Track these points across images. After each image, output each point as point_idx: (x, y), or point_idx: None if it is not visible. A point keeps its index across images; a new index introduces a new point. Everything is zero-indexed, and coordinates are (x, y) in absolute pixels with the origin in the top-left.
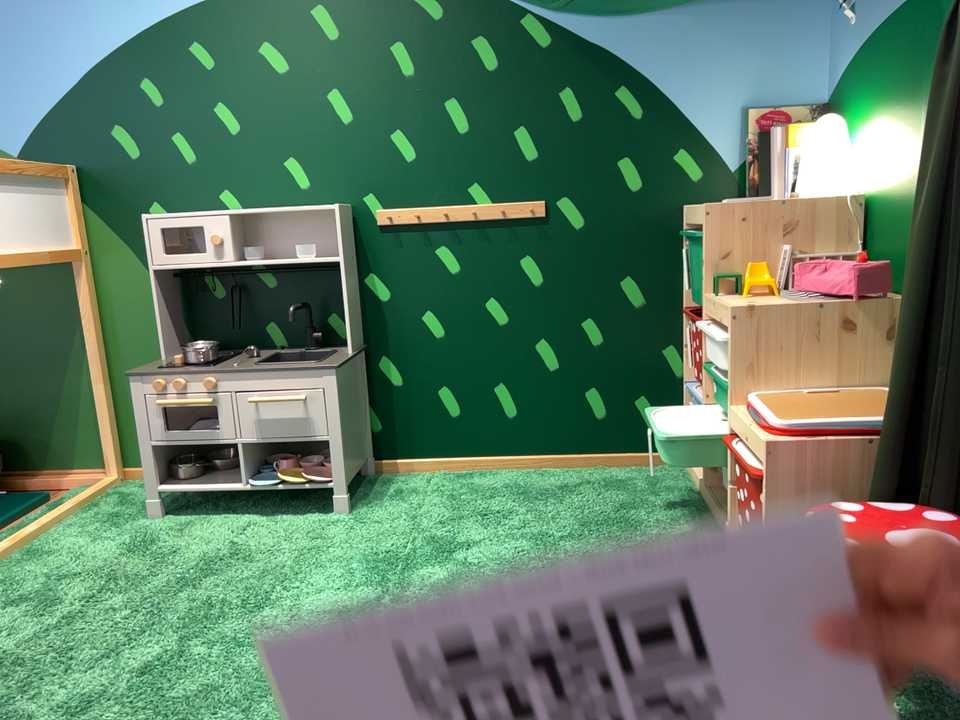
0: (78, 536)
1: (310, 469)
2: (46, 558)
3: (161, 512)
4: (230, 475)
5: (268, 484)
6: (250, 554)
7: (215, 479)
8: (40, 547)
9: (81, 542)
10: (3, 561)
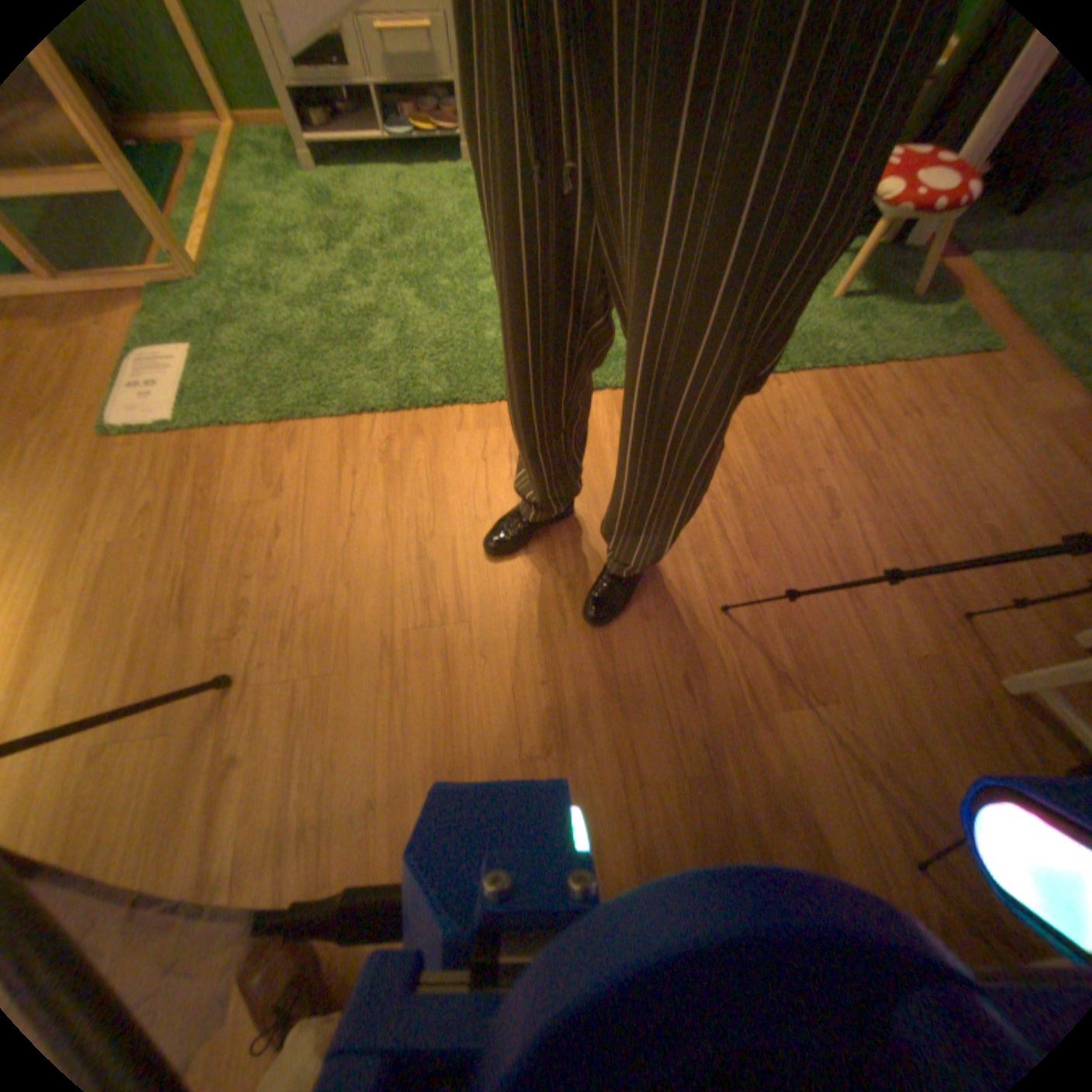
0: (253, 188)
1: (430, 112)
2: (247, 211)
3: (306, 161)
4: (355, 119)
5: (401, 129)
6: (416, 200)
7: (345, 124)
8: (230, 200)
9: (262, 194)
10: (213, 216)
